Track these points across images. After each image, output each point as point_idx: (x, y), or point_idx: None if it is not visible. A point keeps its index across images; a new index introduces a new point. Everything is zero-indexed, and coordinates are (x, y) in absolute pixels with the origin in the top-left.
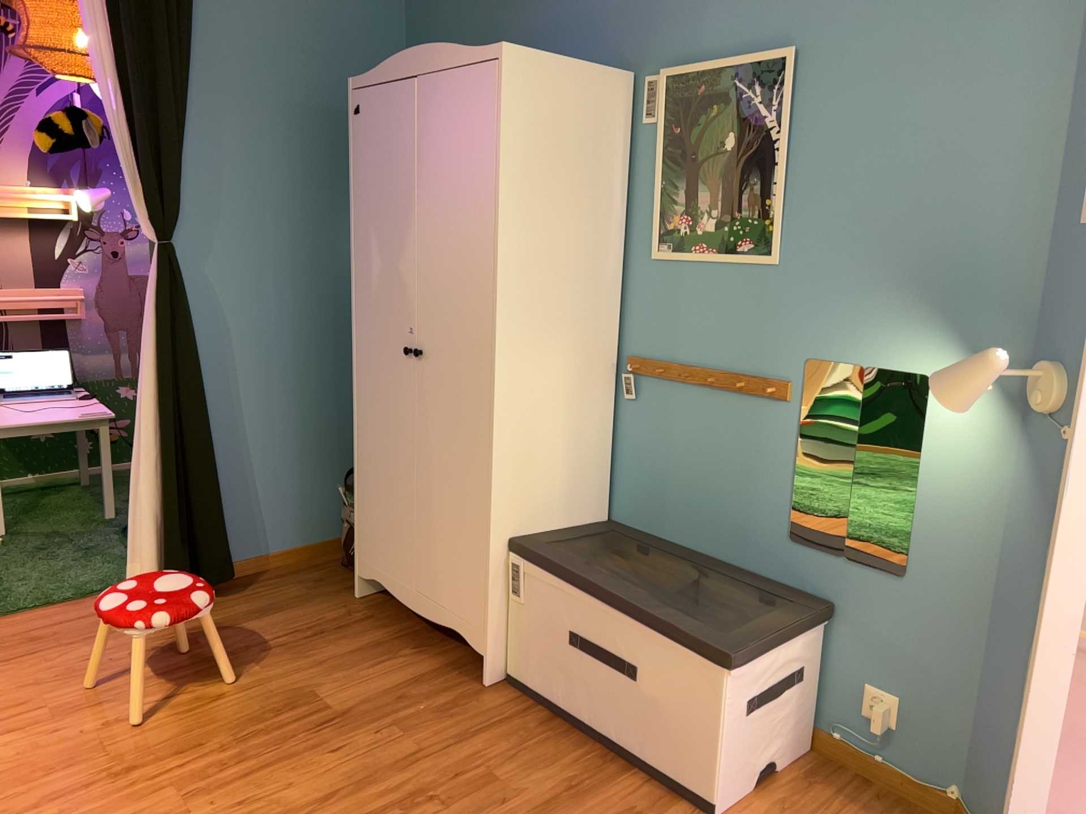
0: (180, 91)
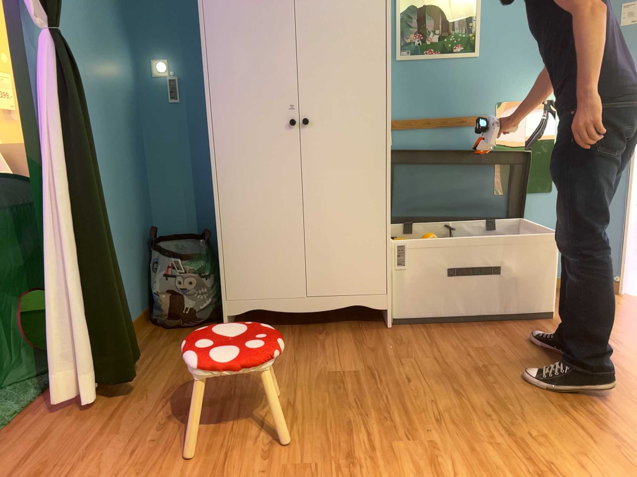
0: None
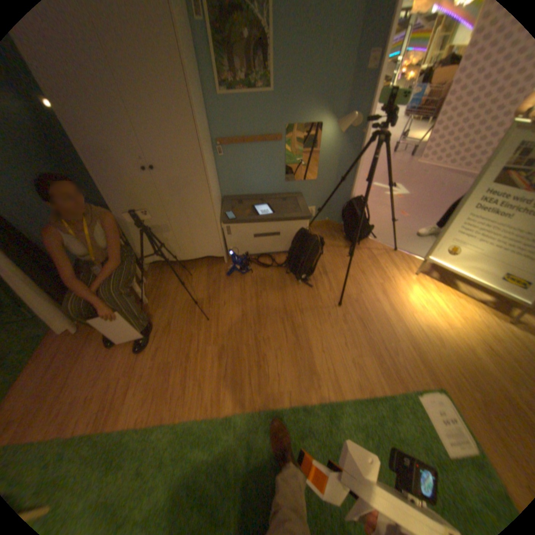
0: None
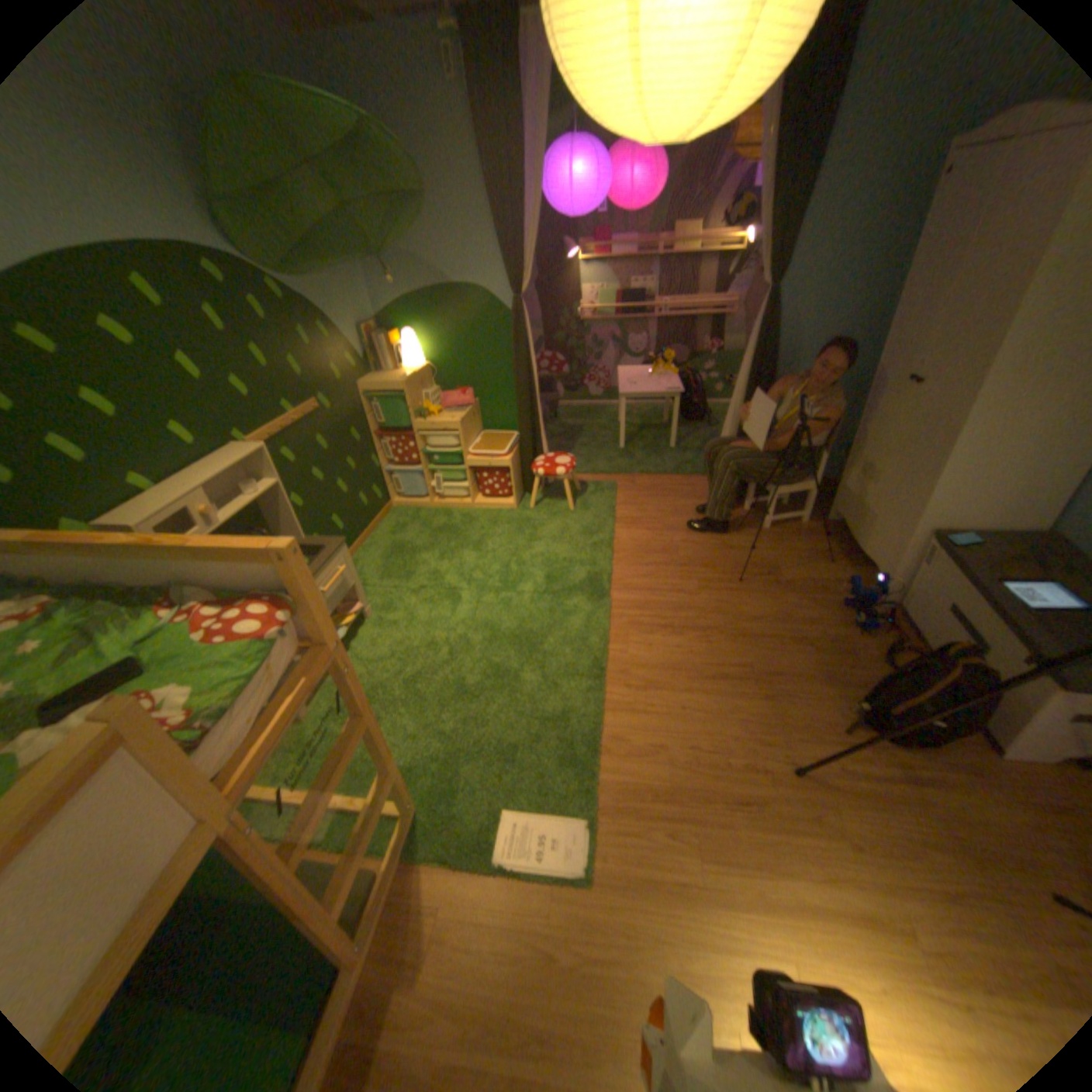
0: (810, 175)
